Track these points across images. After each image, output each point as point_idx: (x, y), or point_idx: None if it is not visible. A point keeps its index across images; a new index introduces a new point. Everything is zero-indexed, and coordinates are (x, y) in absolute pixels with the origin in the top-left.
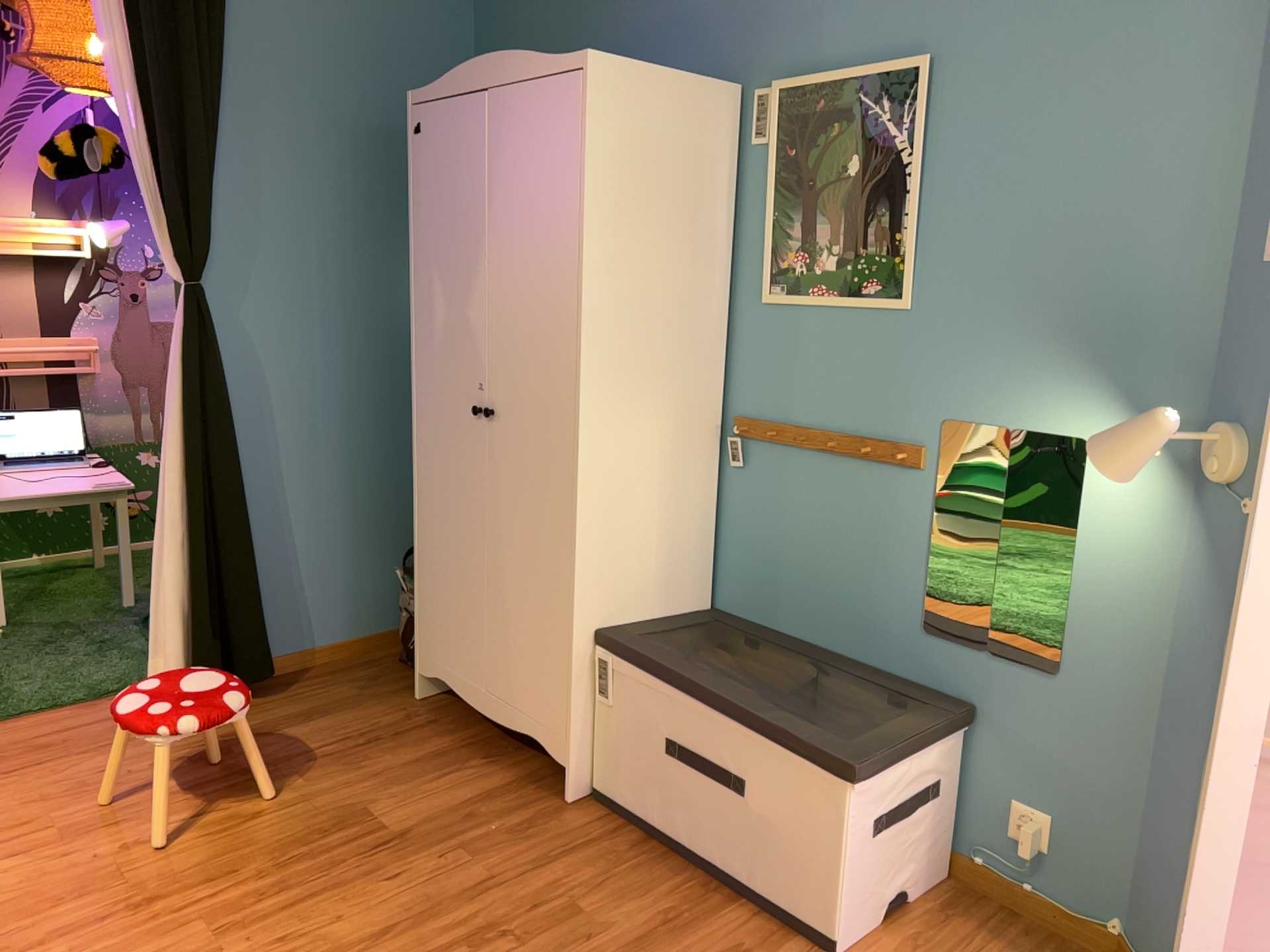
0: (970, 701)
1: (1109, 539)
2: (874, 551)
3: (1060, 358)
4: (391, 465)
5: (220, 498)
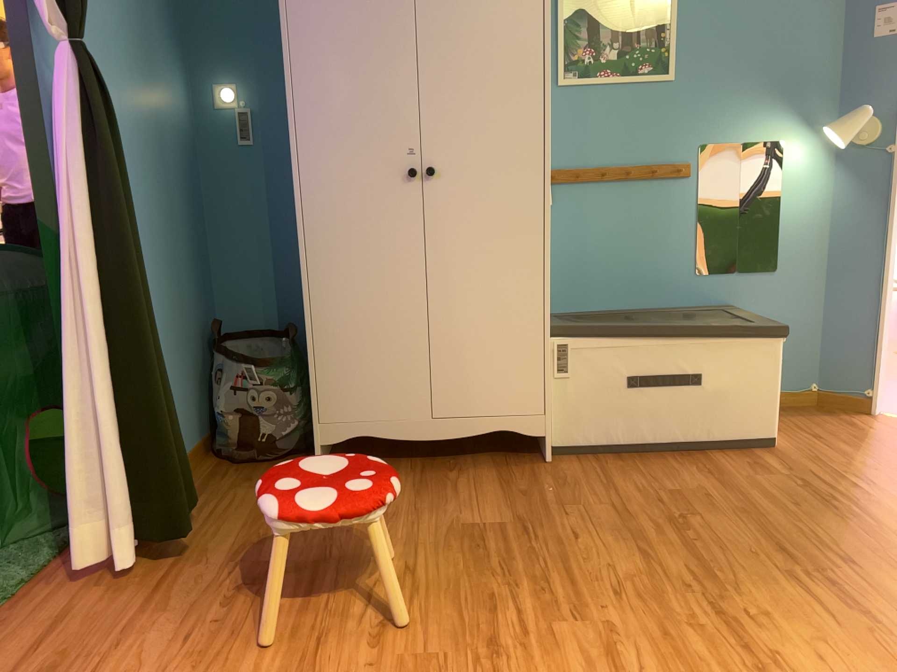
0: (728, 305)
1: (797, 191)
2: (658, 236)
3: (765, 100)
4: (180, 275)
5: (142, 304)
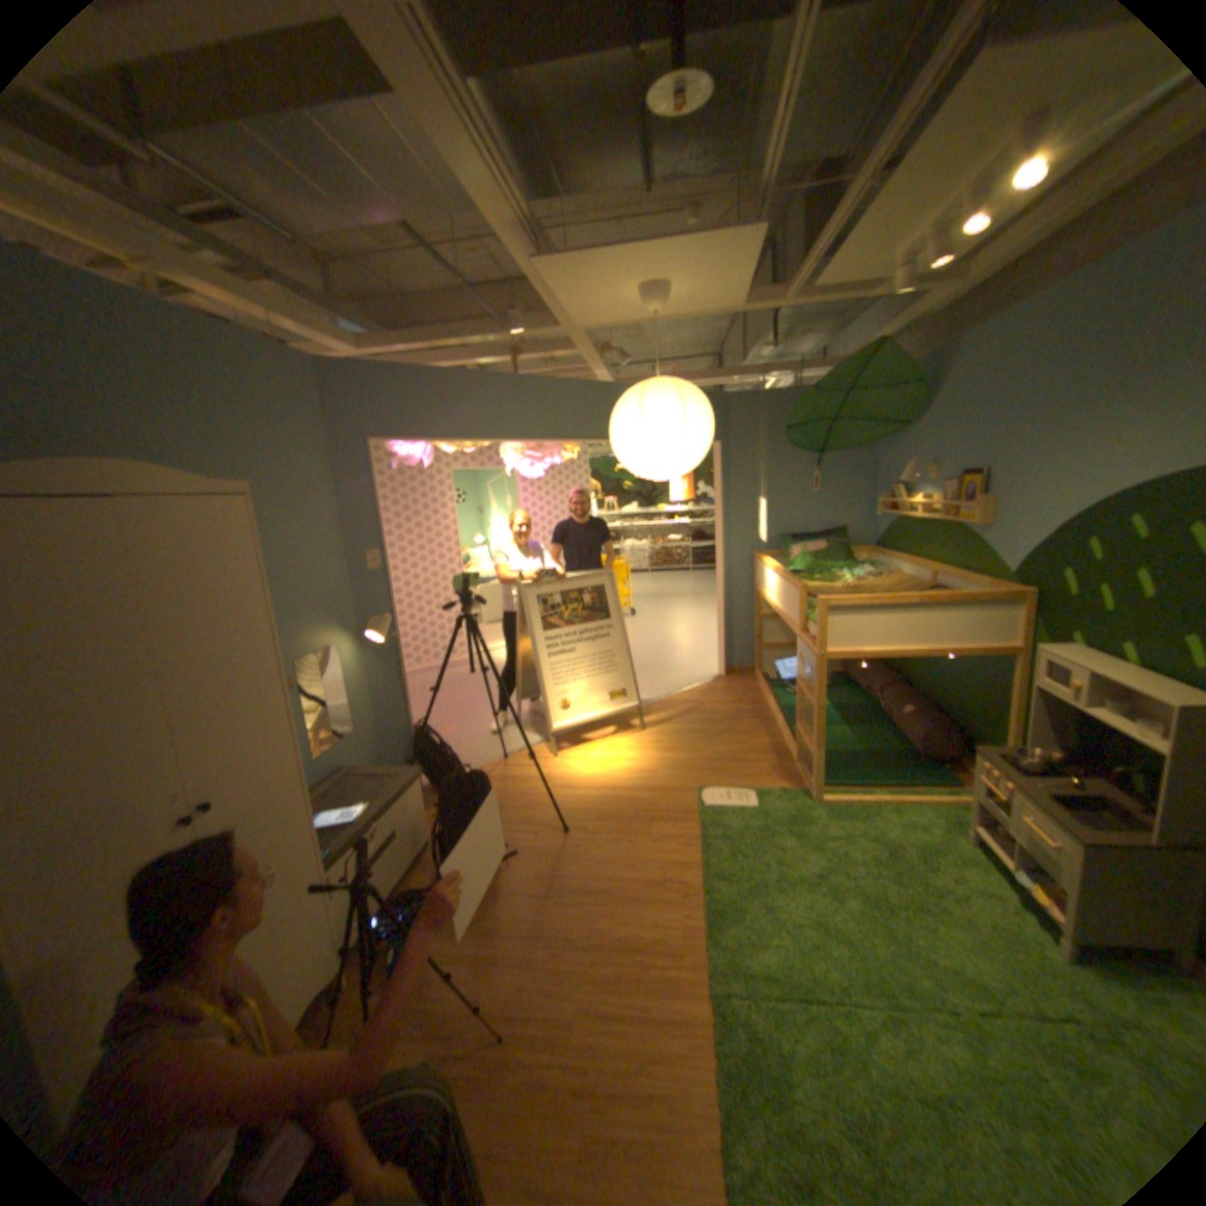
0: (334, 770)
1: (349, 674)
2: None
3: (320, 619)
4: None
5: None
